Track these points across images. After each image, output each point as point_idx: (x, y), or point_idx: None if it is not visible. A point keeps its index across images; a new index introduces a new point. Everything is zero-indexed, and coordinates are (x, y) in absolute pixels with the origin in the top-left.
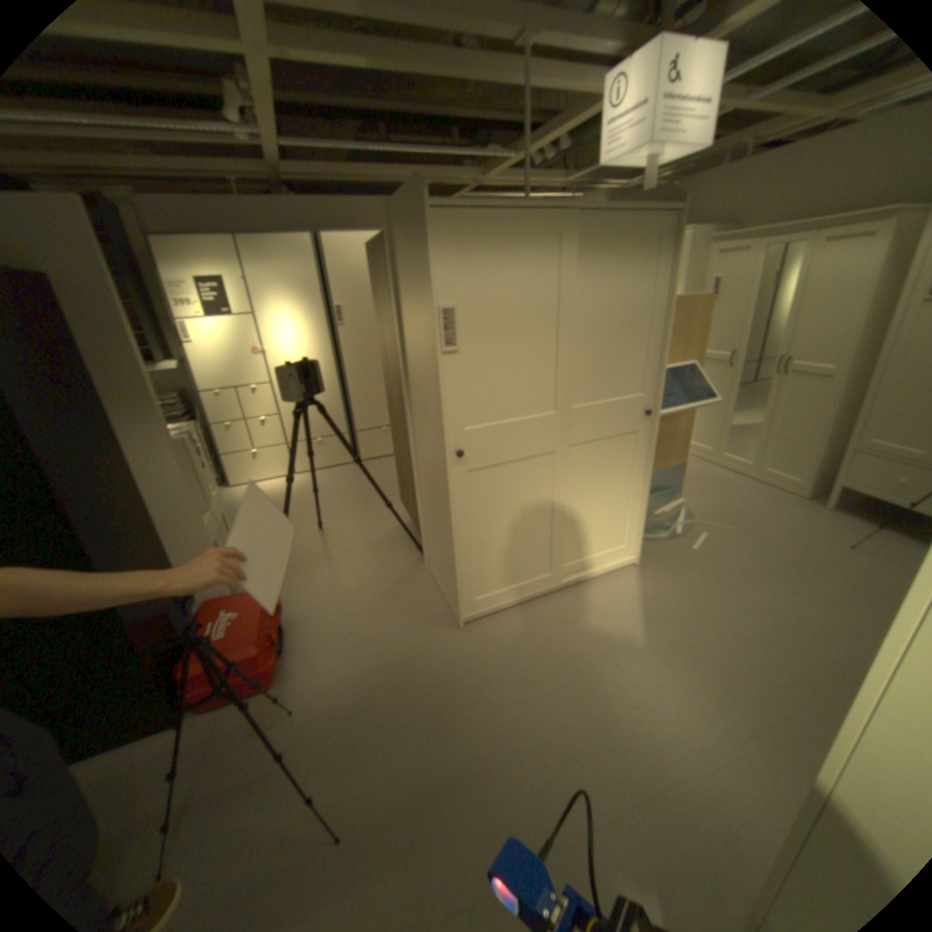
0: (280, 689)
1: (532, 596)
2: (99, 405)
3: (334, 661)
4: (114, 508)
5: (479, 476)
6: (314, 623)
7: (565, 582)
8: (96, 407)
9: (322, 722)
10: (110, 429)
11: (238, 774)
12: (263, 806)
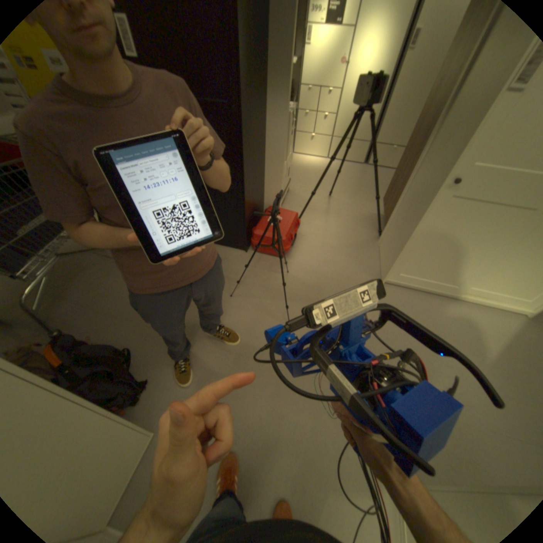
0: (286, 261)
1: (436, 292)
2: (265, 76)
3: (312, 263)
4: (255, 141)
5: (459, 202)
6: (309, 241)
7: (465, 297)
8: (264, 77)
9: (298, 283)
10: (265, 94)
11: (262, 282)
12: (268, 298)
